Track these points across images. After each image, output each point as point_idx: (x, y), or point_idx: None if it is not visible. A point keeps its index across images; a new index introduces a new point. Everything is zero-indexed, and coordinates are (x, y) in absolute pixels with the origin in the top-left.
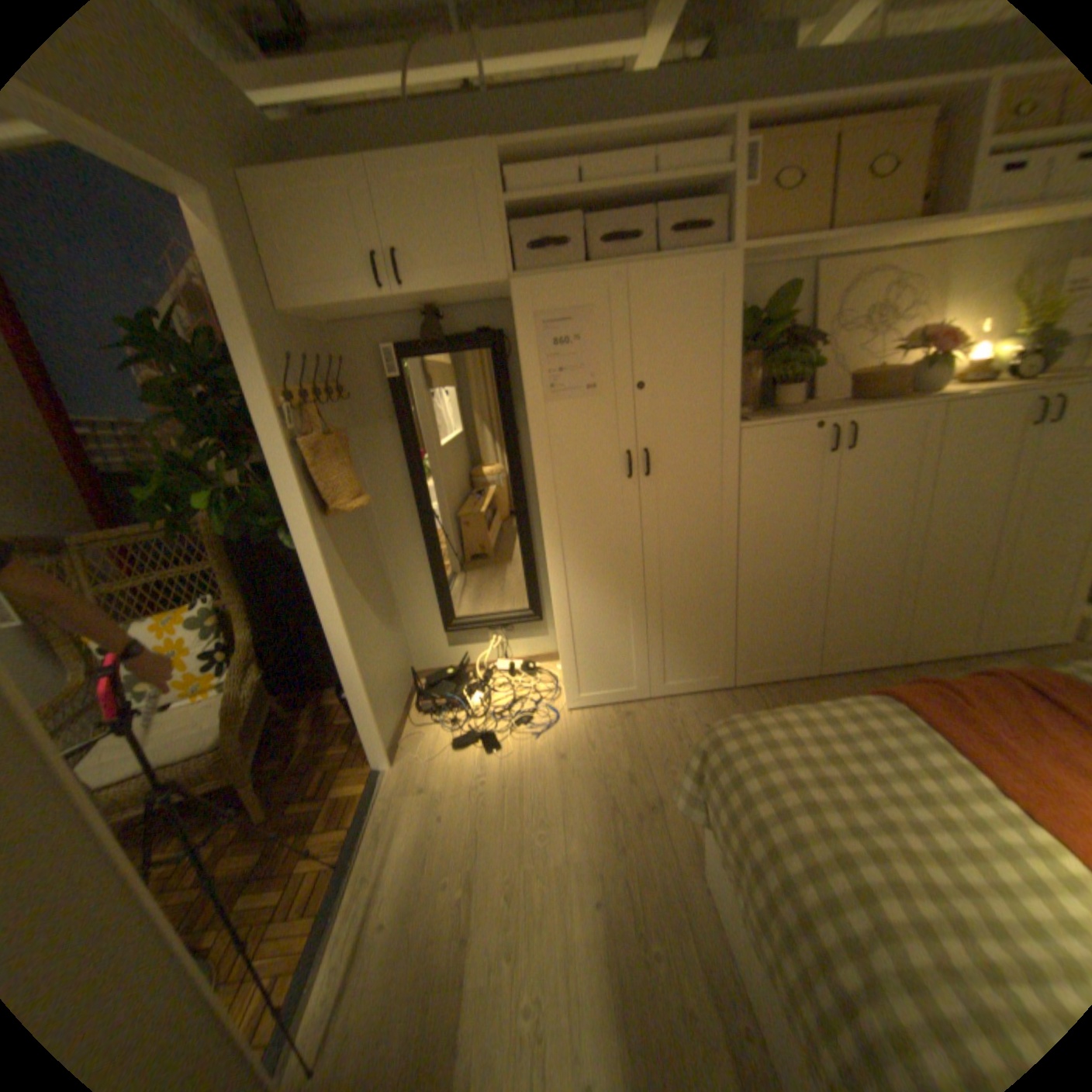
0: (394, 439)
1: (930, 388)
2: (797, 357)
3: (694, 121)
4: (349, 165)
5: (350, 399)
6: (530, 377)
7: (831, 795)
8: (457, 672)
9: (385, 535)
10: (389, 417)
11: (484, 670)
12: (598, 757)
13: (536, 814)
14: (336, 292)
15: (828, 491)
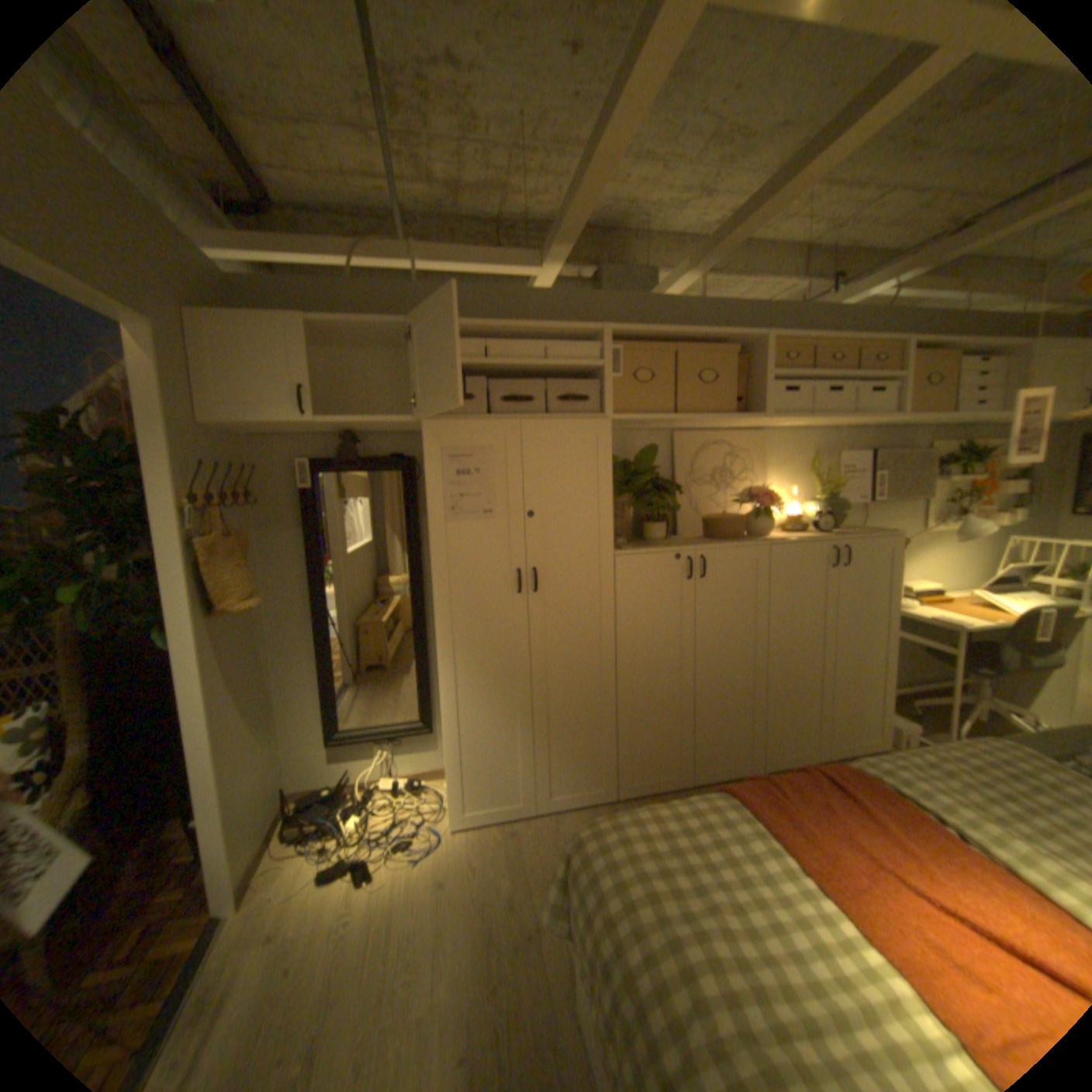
0: (296, 544)
1: (758, 533)
2: (656, 501)
3: (573, 328)
4: (289, 317)
5: (255, 503)
6: (433, 499)
7: (669, 884)
8: (332, 793)
9: (271, 639)
10: (294, 523)
11: (364, 790)
12: (477, 883)
13: (401, 956)
14: (259, 412)
15: (688, 612)
